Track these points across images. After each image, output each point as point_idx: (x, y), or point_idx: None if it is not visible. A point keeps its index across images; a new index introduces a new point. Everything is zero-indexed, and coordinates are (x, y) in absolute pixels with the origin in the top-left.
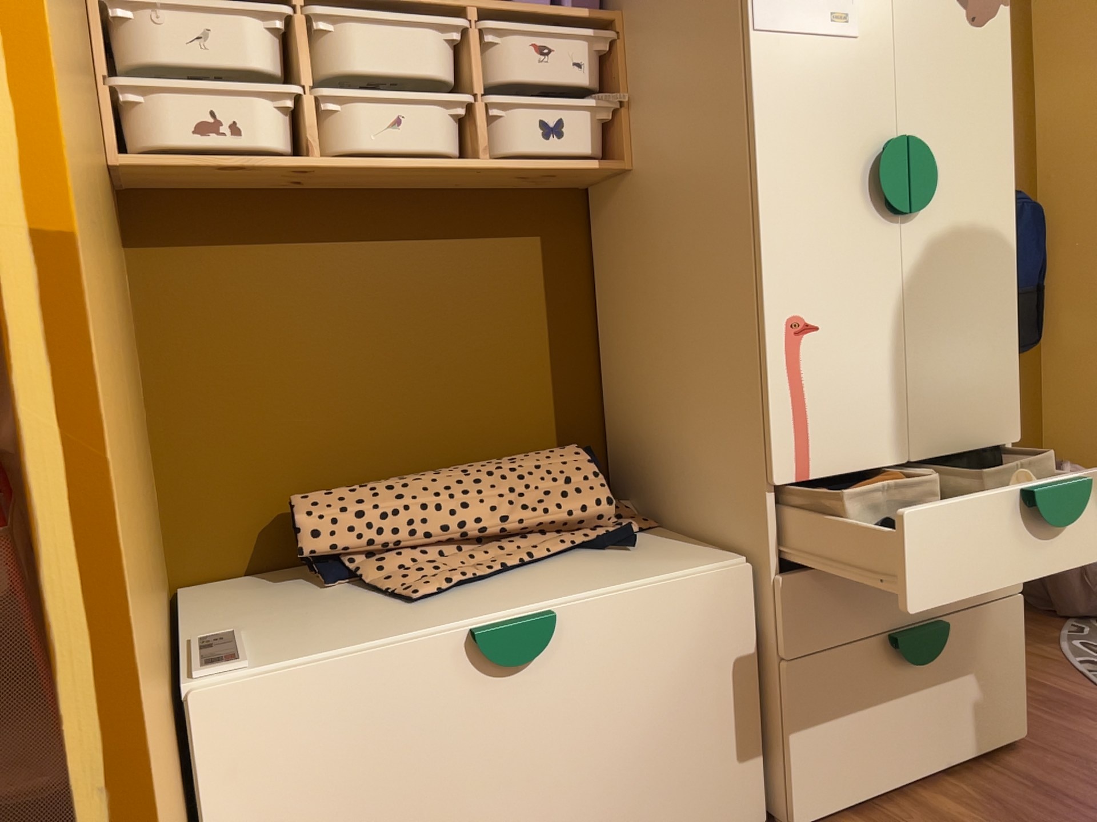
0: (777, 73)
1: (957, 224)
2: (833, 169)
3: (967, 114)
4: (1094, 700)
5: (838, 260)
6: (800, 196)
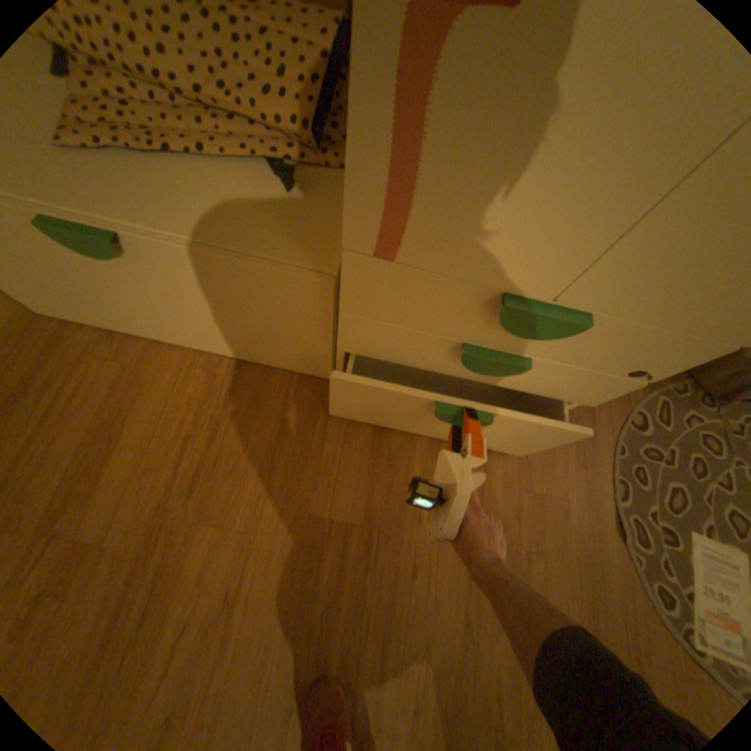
0: None
1: None
2: None
3: None
4: (594, 442)
5: None
6: None
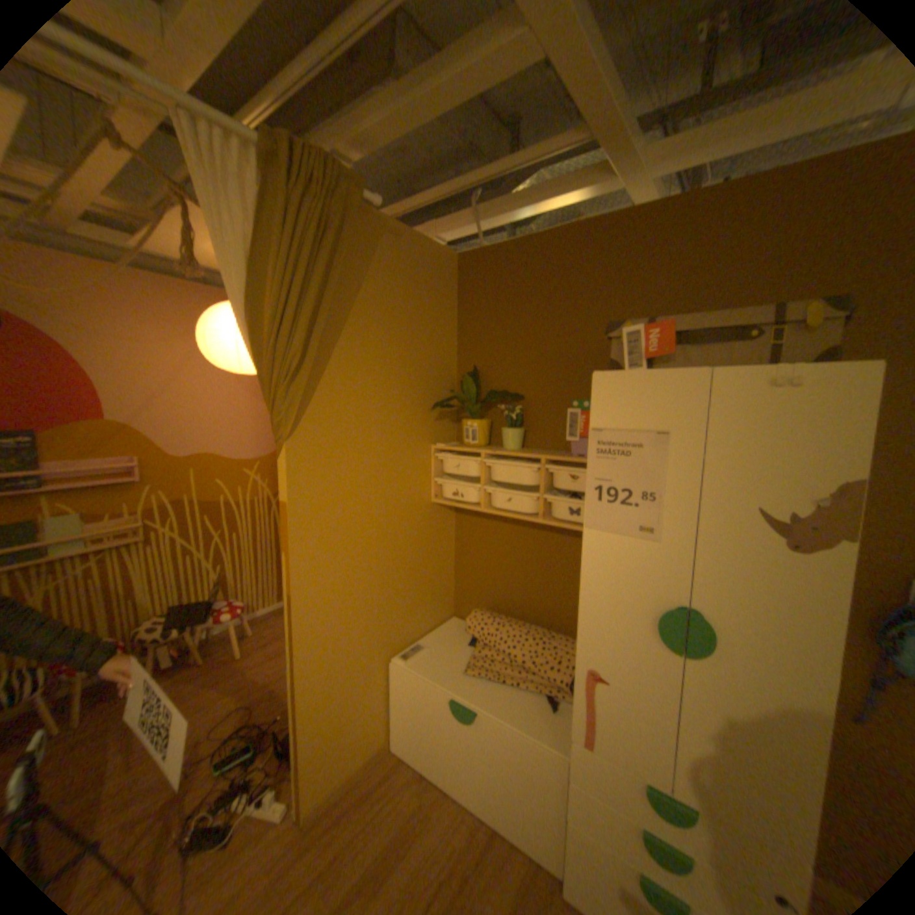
0: (598, 550)
1: (749, 682)
2: (631, 609)
3: (776, 612)
4: None
5: (628, 657)
6: (605, 614)
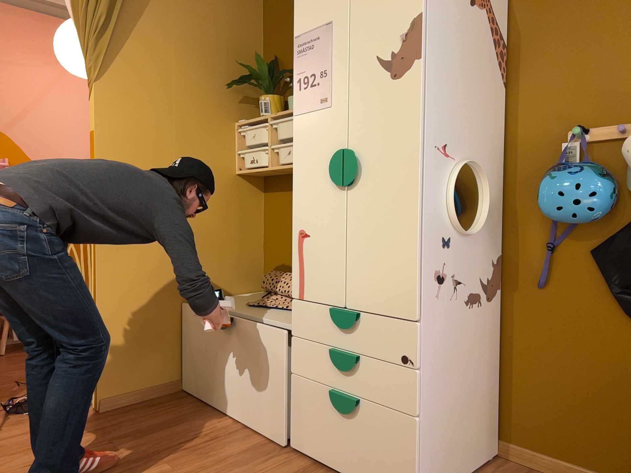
0: (301, 130)
1: (378, 189)
2: (318, 166)
3: (388, 128)
4: None
5: (318, 206)
6: (306, 179)
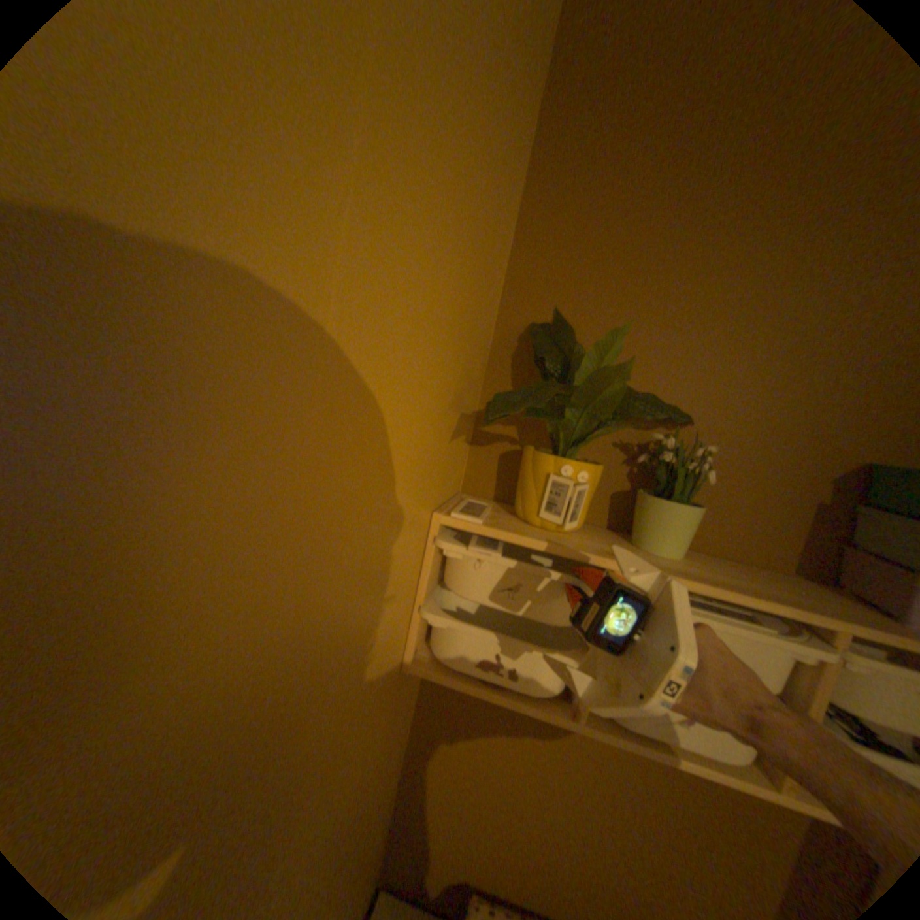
0: None
1: None
2: None
3: None
4: None
5: None
6: None
